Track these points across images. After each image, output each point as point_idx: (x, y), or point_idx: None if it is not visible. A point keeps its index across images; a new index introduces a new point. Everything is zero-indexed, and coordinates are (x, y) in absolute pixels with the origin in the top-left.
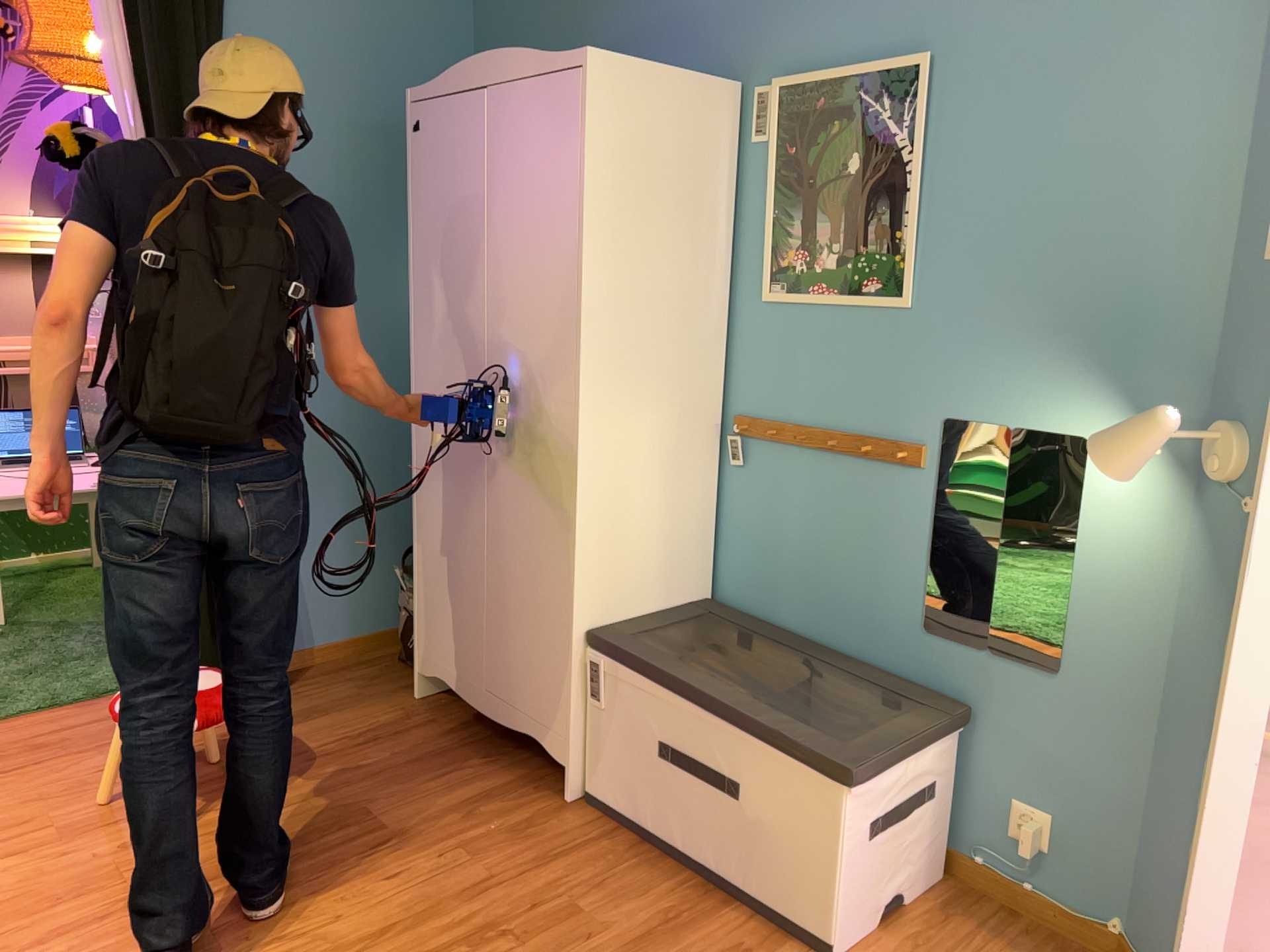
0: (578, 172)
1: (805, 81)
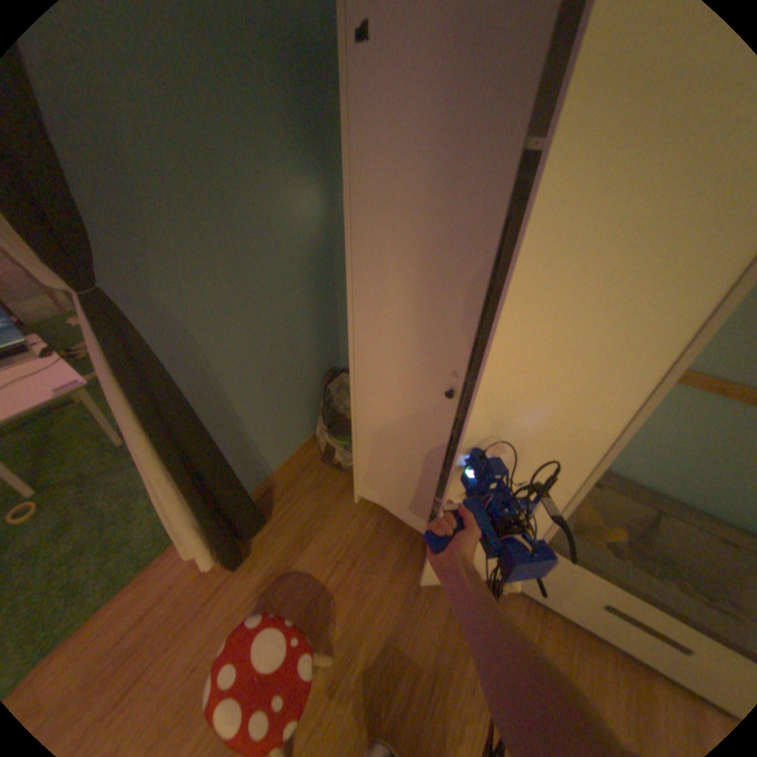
0: None
1: None
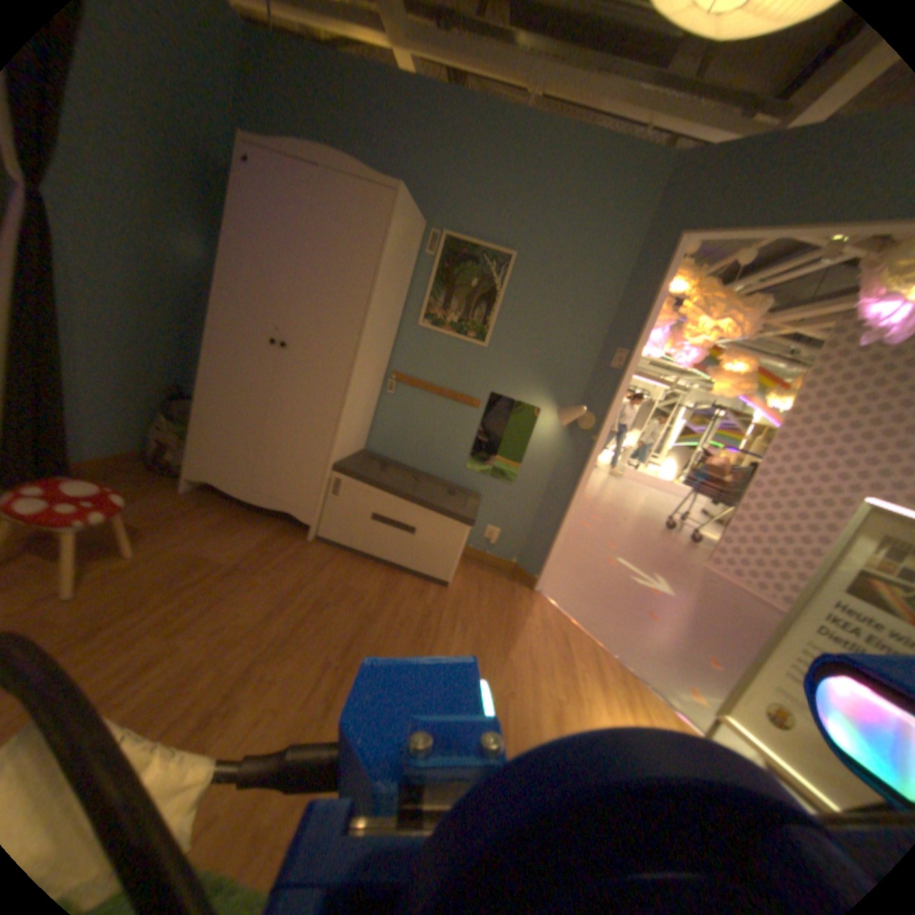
0: (382, 245)
1: (460, 239)
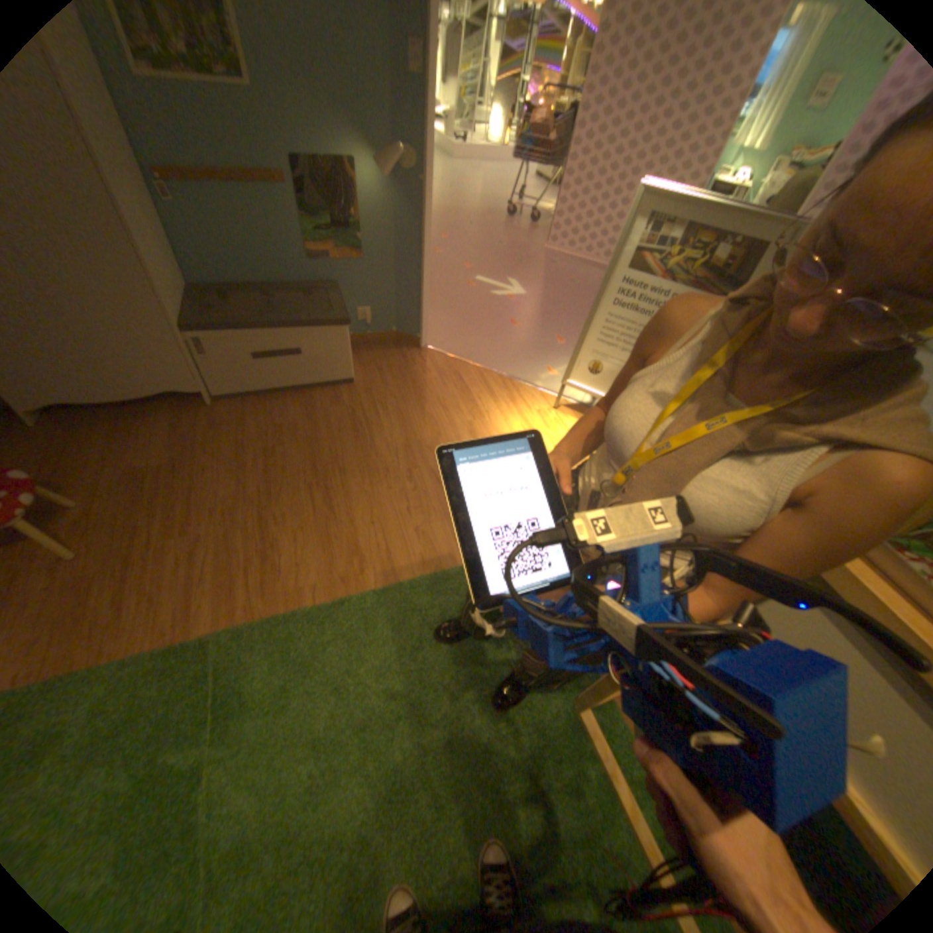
0: None
1: None
